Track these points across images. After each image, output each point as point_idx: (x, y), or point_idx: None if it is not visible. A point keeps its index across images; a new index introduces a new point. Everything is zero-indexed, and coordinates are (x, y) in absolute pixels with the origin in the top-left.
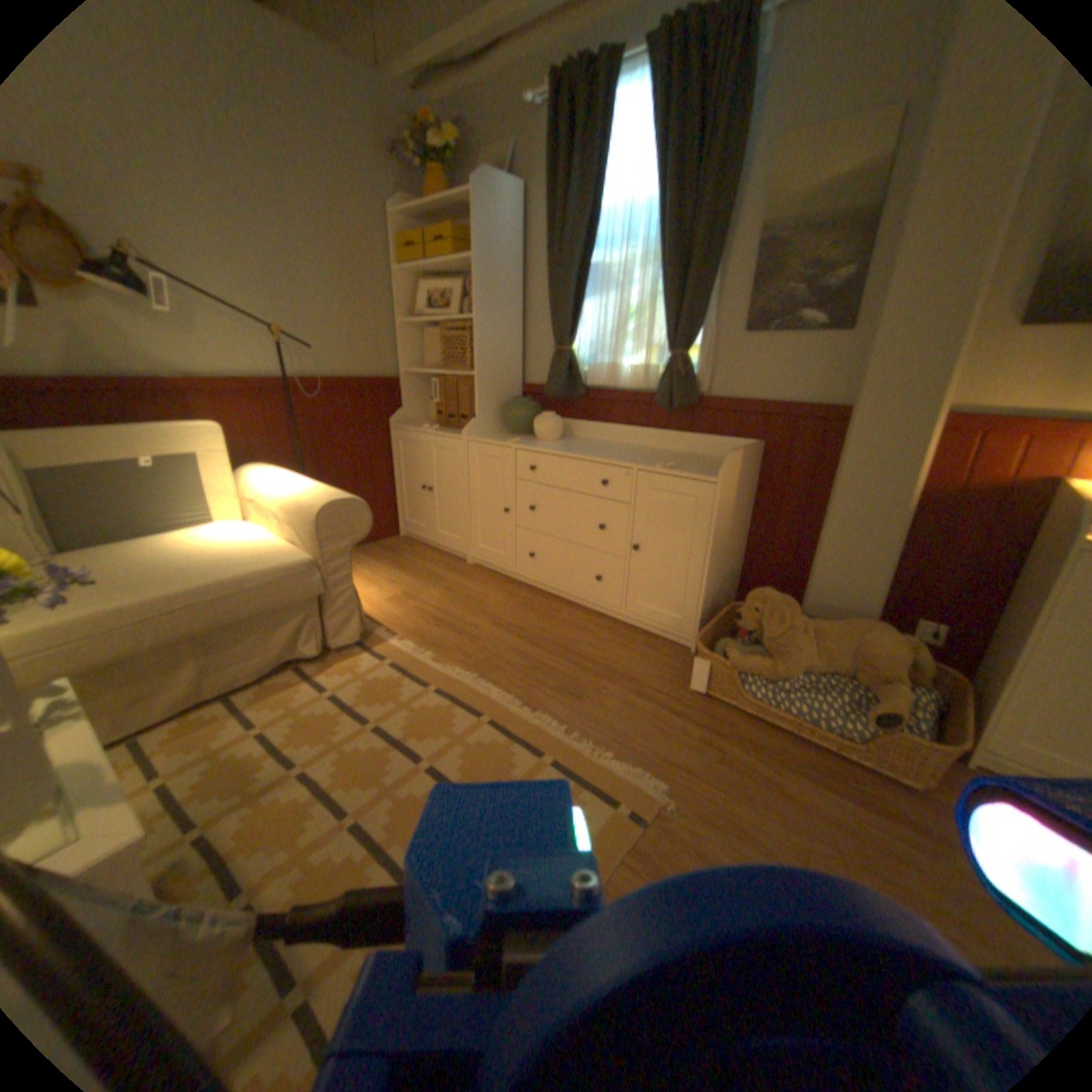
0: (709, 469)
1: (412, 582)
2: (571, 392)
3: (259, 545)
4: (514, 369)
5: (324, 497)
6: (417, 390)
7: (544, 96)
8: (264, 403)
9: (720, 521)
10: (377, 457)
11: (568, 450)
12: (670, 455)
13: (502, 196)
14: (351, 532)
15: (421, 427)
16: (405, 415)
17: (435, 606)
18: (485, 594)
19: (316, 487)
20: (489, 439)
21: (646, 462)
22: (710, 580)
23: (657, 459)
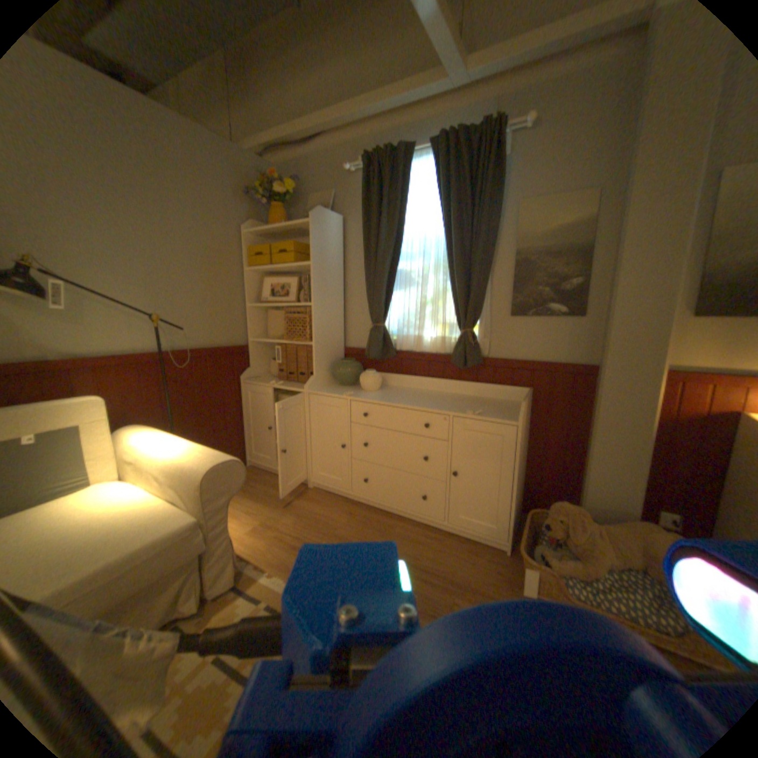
0: (504, 412)
1: (267, 512)
2: (384, 354)
3: (142, 511)
4: (339, 338)
5: (206, 460)
6: (261, 353)
7: (357, 167)
8: (140, 373)
9: (520, 451)
10: (230, 406)
11: (392, 400)
12: (466, 399)
13: (329, 226)
14: (230, 489)
15: (267, 381)
16: (252, 372)
17: (291, 535)
18: (330, 517)
19: (195, 449)
20: (327, 391)
21: (456, 408)
22: (516, 496)
23: (461, 404)
